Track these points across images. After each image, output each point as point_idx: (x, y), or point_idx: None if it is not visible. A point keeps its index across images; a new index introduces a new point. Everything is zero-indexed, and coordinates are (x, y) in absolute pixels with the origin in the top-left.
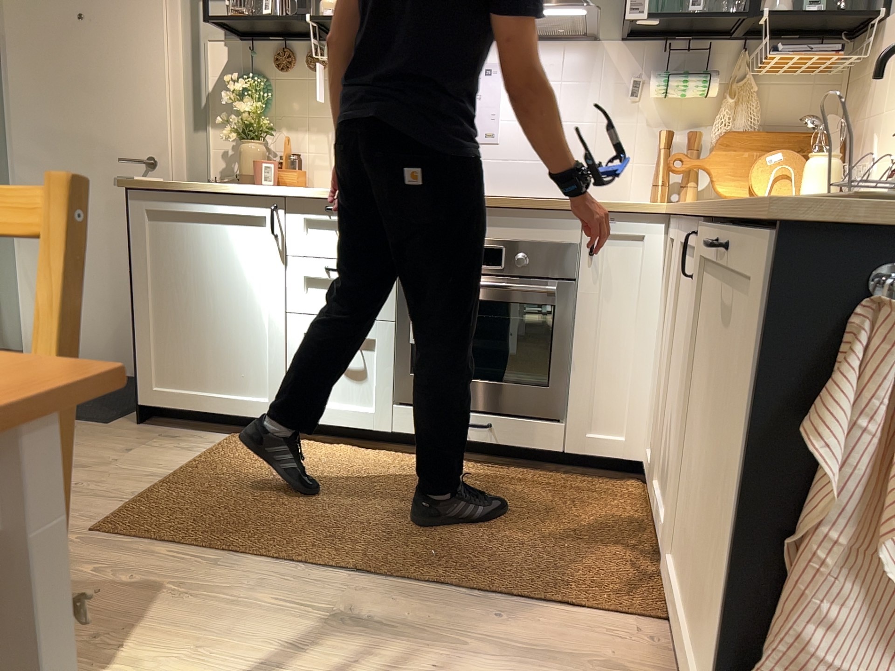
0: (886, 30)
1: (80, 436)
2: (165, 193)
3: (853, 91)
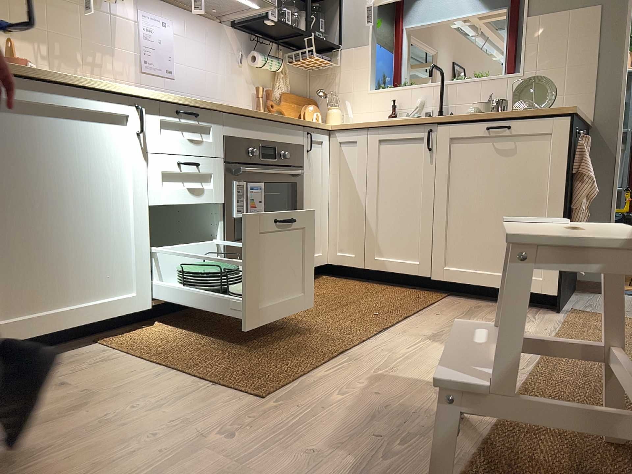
0: (343, 55)
1: None
2: (16, 79)
3: (318, 80)
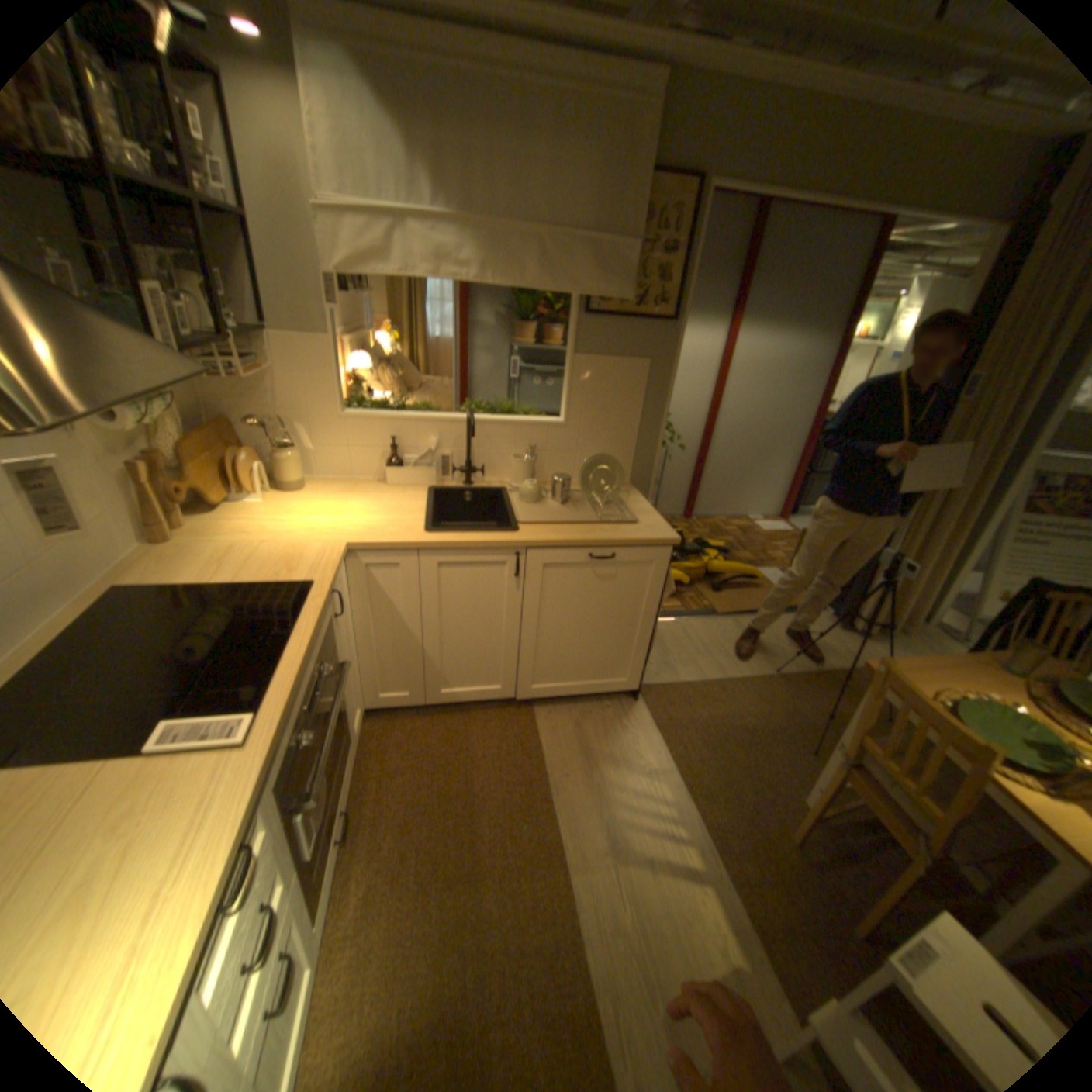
0: (272, 339)
1: None
2: None
3: (220, 376)
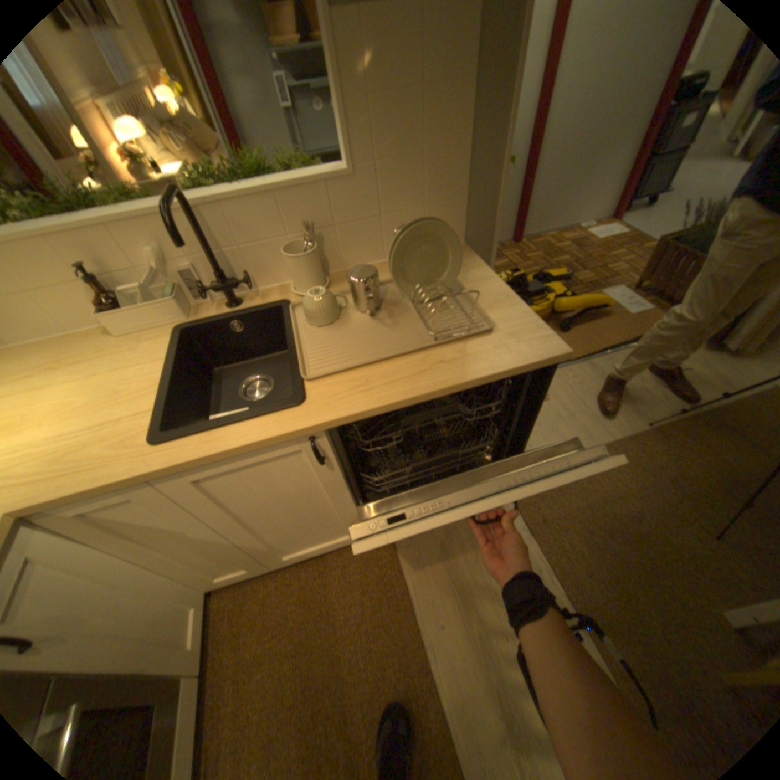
0: None
1: None
2: None
3: None
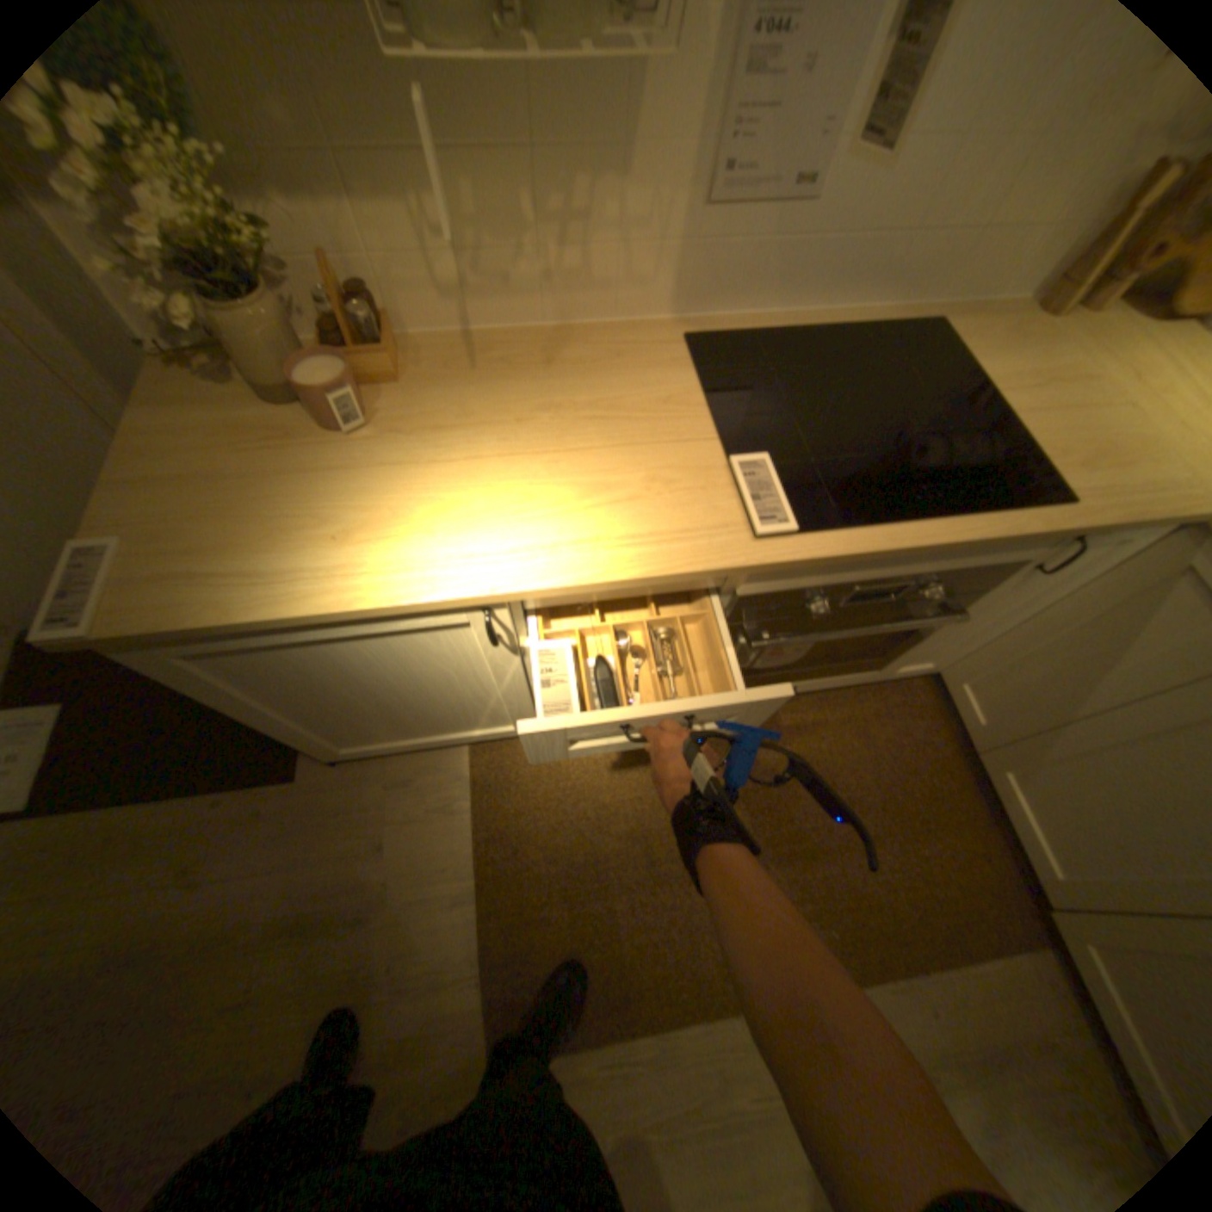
0: None
1: (285, 834)
2: (199, 632)
3: None
